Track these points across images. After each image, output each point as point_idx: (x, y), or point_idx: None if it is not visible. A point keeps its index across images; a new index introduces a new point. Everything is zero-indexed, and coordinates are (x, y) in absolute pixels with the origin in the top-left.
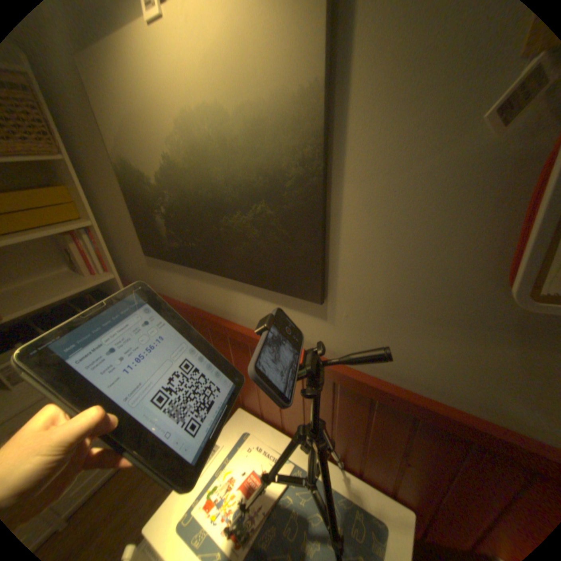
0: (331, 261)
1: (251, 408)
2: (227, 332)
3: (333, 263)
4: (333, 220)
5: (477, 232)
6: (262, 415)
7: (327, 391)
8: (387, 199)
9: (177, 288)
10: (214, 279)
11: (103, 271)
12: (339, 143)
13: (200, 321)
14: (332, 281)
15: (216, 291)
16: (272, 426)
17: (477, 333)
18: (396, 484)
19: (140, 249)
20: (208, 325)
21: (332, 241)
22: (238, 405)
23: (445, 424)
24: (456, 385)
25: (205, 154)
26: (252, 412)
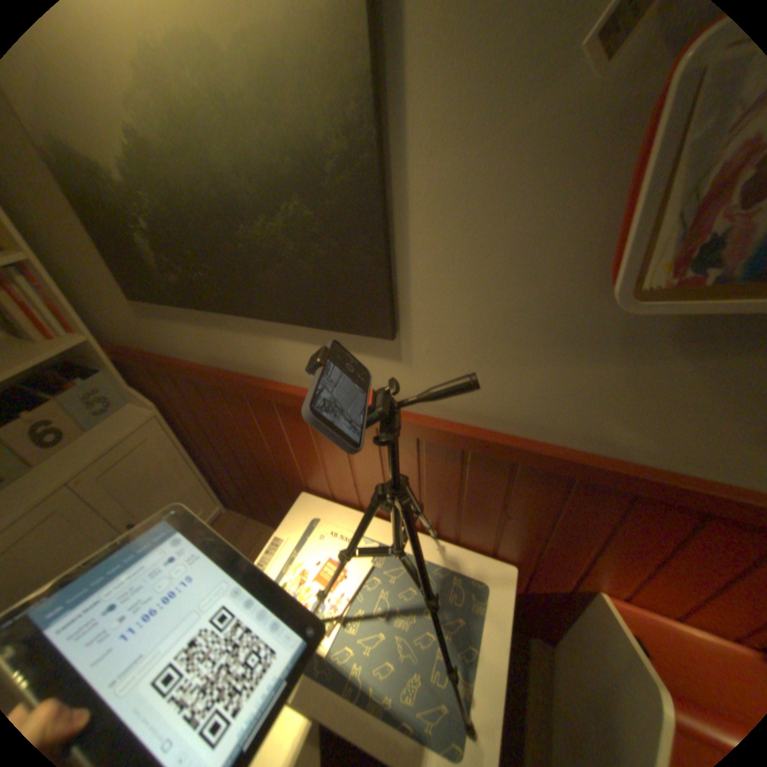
0: (400, 279)
1: (318, 489)
2: (272, 396)
3: (404, 281)
4: (398, 219)
5: (577, 221)
6: (334, 495)
7: (410, 452)
8: (467, 181)
9: (190, 344)
10: (242, 325)
11: (67, 332)
12: (395, 96)
13: (231, 386)
14: (405, 307)
15: (248, 342)
16: (347, 506)
17: (578, 353)
18: (496, 542)
19: (120, 291)
20: (244, 390)
21: (399, 250)
22: (300, 489)
23: (545, 464)
24: (556, 418)
25: (196, 123)
26: (320, 494)
